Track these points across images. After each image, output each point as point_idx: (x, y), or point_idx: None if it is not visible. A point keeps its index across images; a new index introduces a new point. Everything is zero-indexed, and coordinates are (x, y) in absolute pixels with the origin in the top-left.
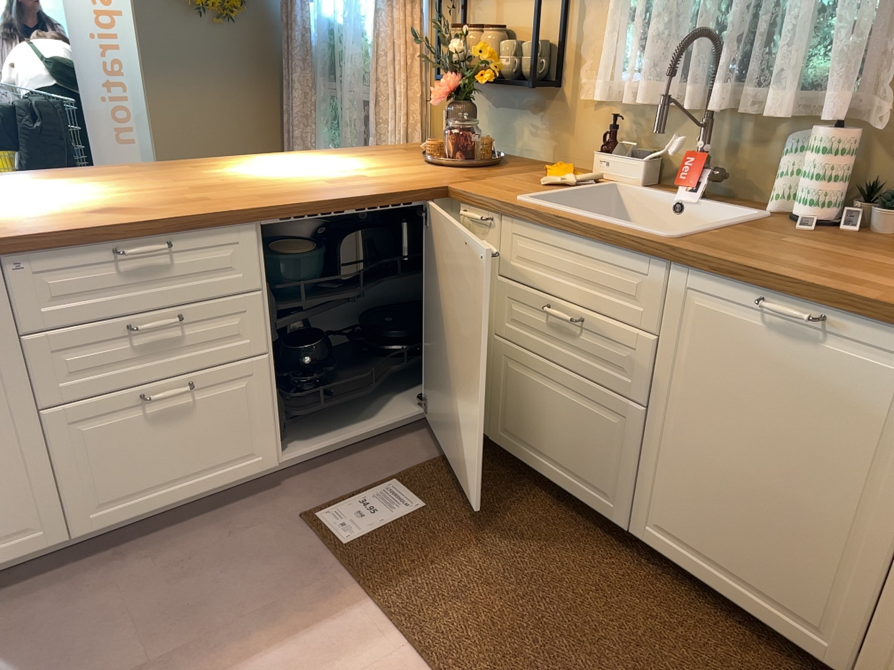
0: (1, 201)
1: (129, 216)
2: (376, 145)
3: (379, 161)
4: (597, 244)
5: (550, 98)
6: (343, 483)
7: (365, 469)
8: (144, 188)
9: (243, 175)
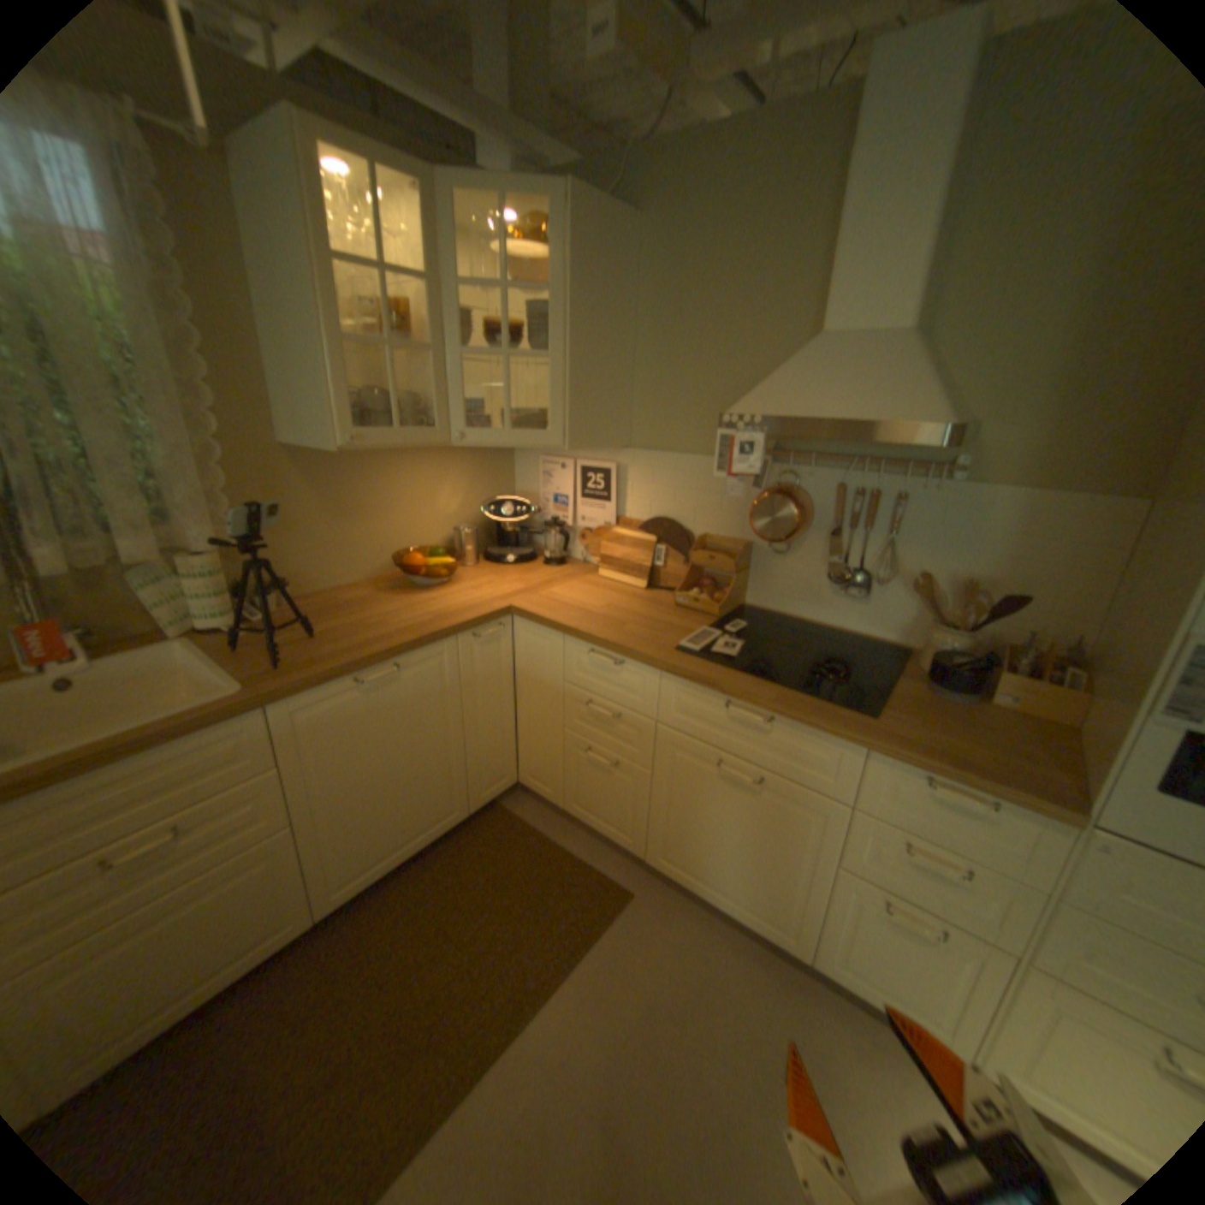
0: None
1: None
2: None
3: None
4: (163, 749)
5: None
6: None
7: None
8: None
9: None
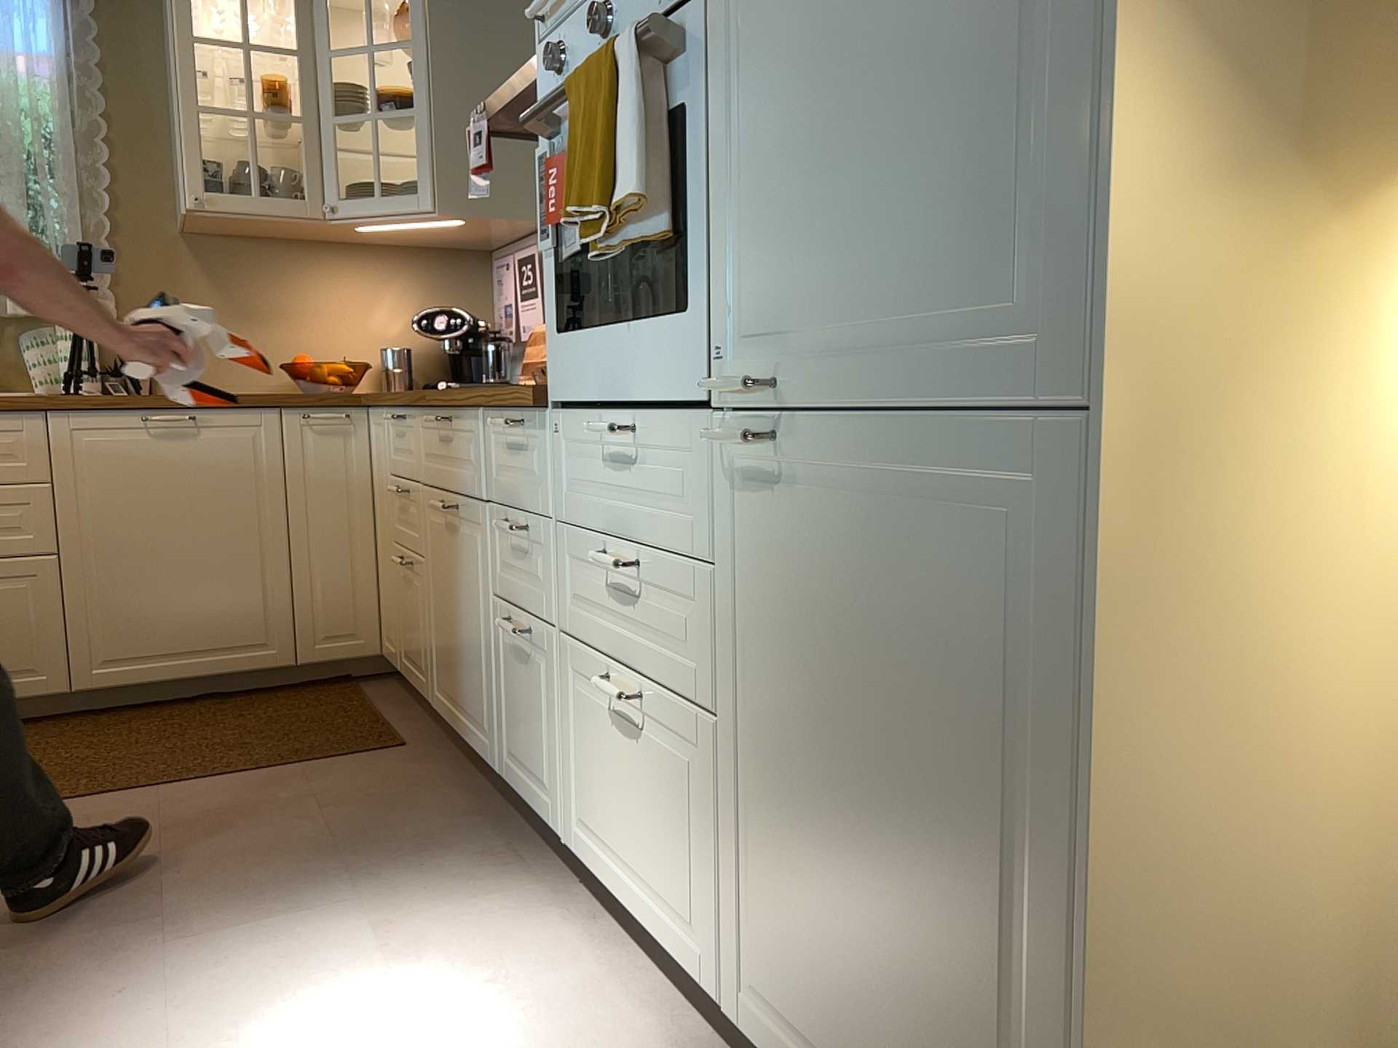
0: None
1: None
2: None
3: None
4: None
5: None
6: None
7: None
8: None
9: None
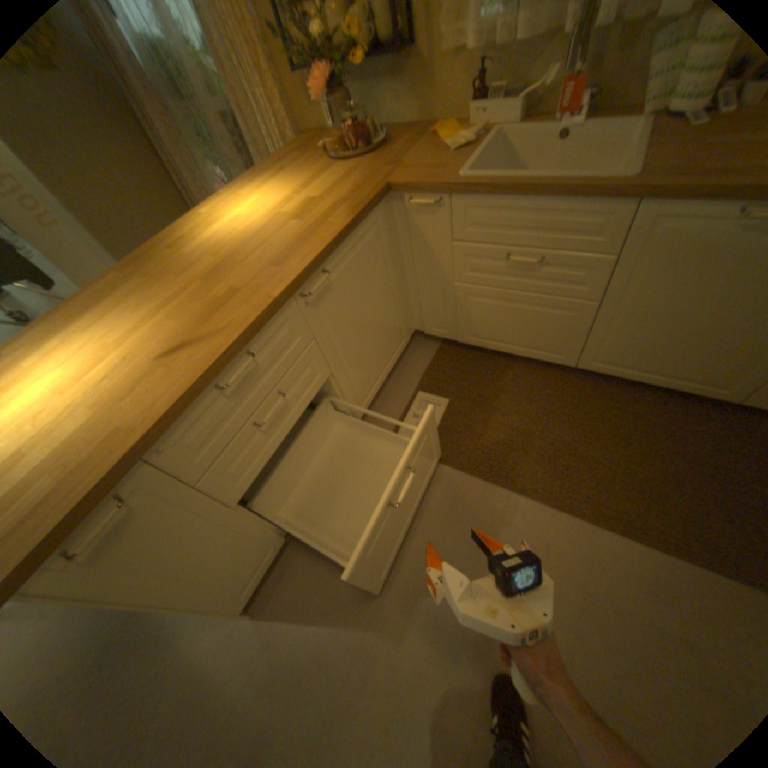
0: (59, 382)
1: (200, 349)
2: (256, 152)
3: (297, 174)
4: (561, 198)
5: (405, 57)
6: (392, 408)
7: (396, 393)
8: (163, 300)
9: (218, 240)
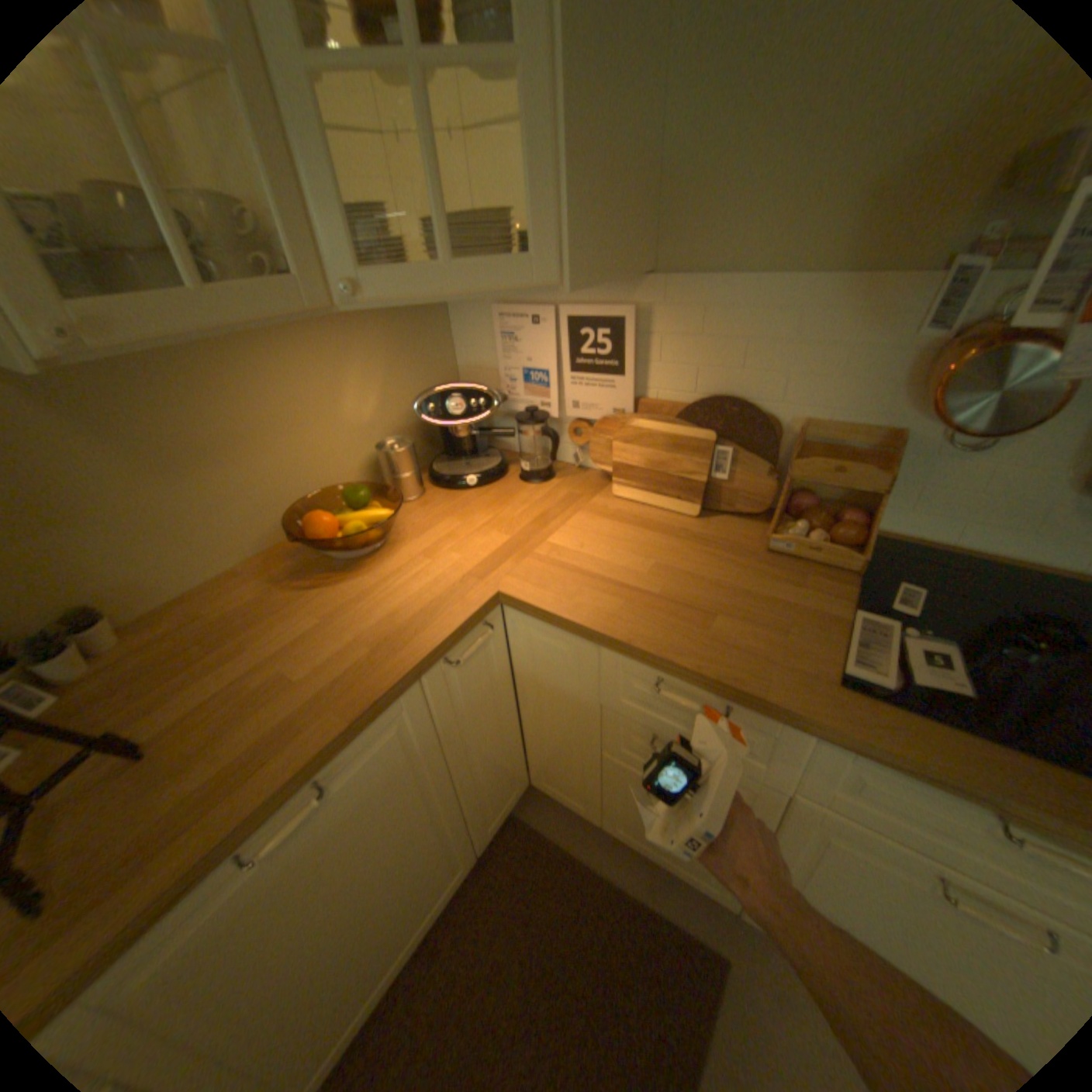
0: None
1: None
2: None
3: None
4: None
5: None
6: None
7: None
8: None
9: None
